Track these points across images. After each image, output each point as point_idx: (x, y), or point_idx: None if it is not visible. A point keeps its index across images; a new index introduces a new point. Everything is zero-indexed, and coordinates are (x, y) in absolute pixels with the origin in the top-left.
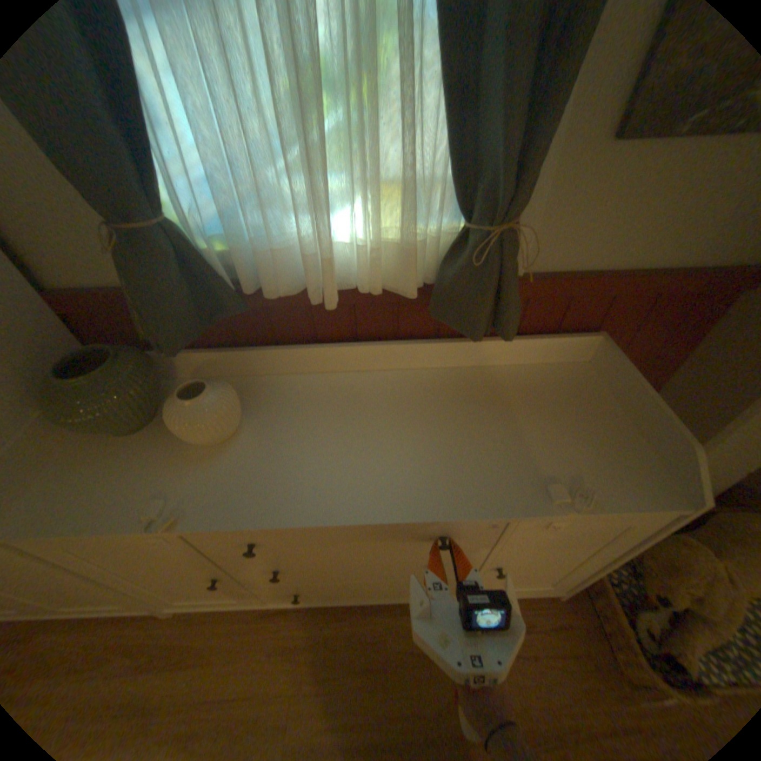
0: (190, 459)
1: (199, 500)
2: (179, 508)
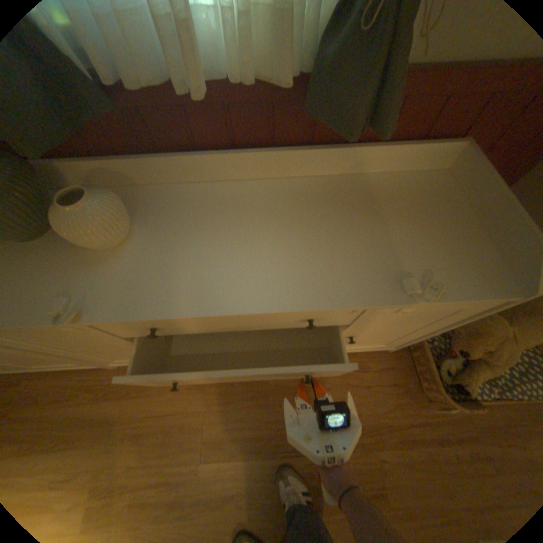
0: (87, 261)
1: (98, 296)
2: (79, 304)
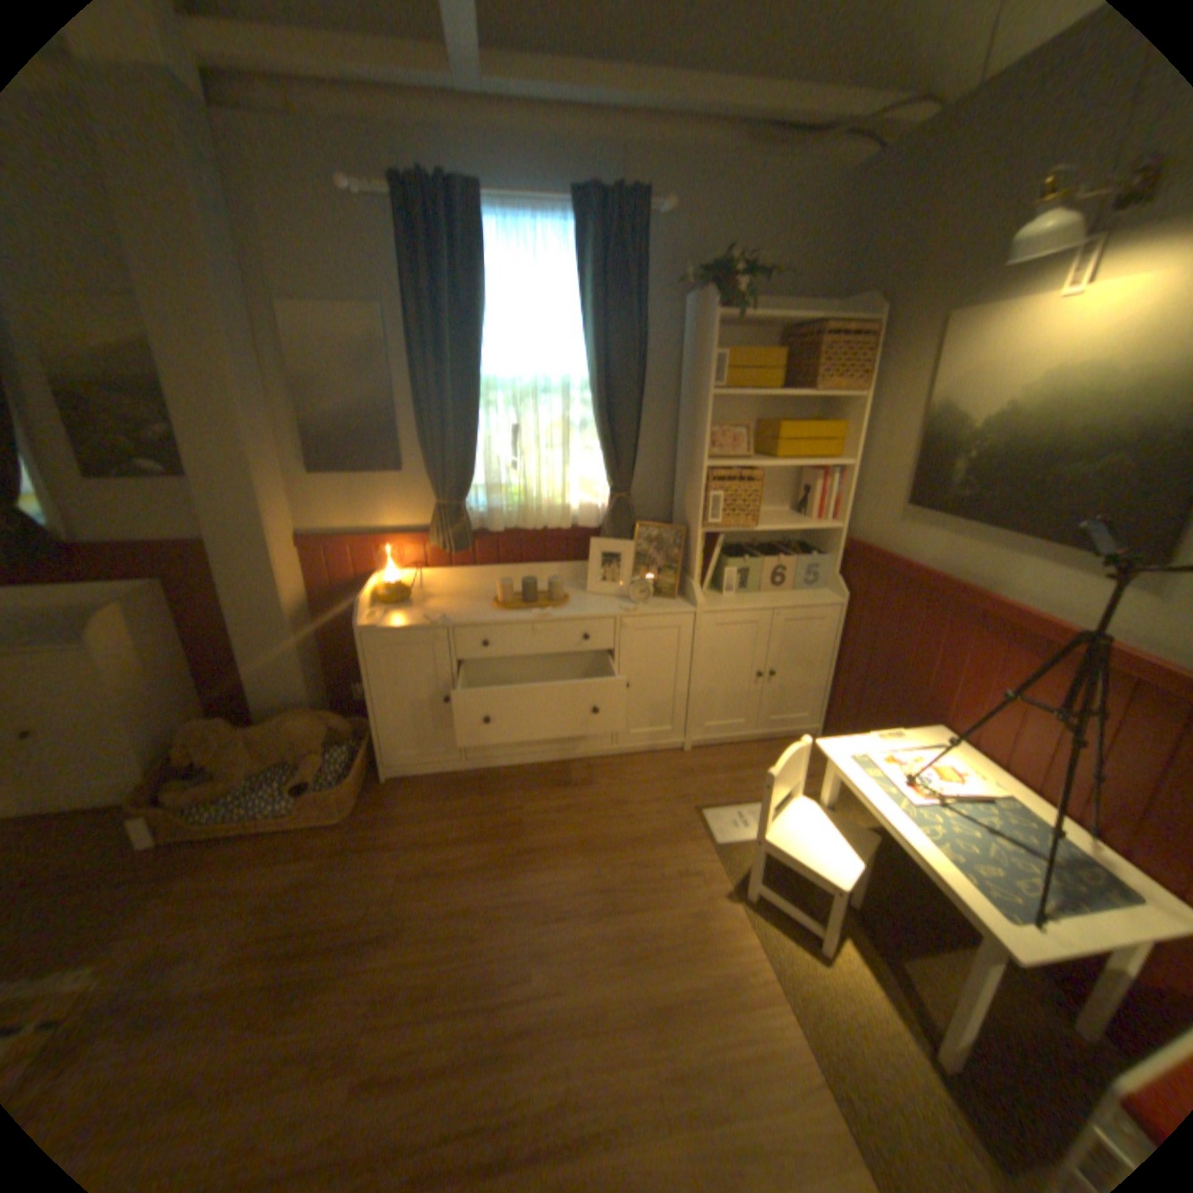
0: None
1: None
2: None
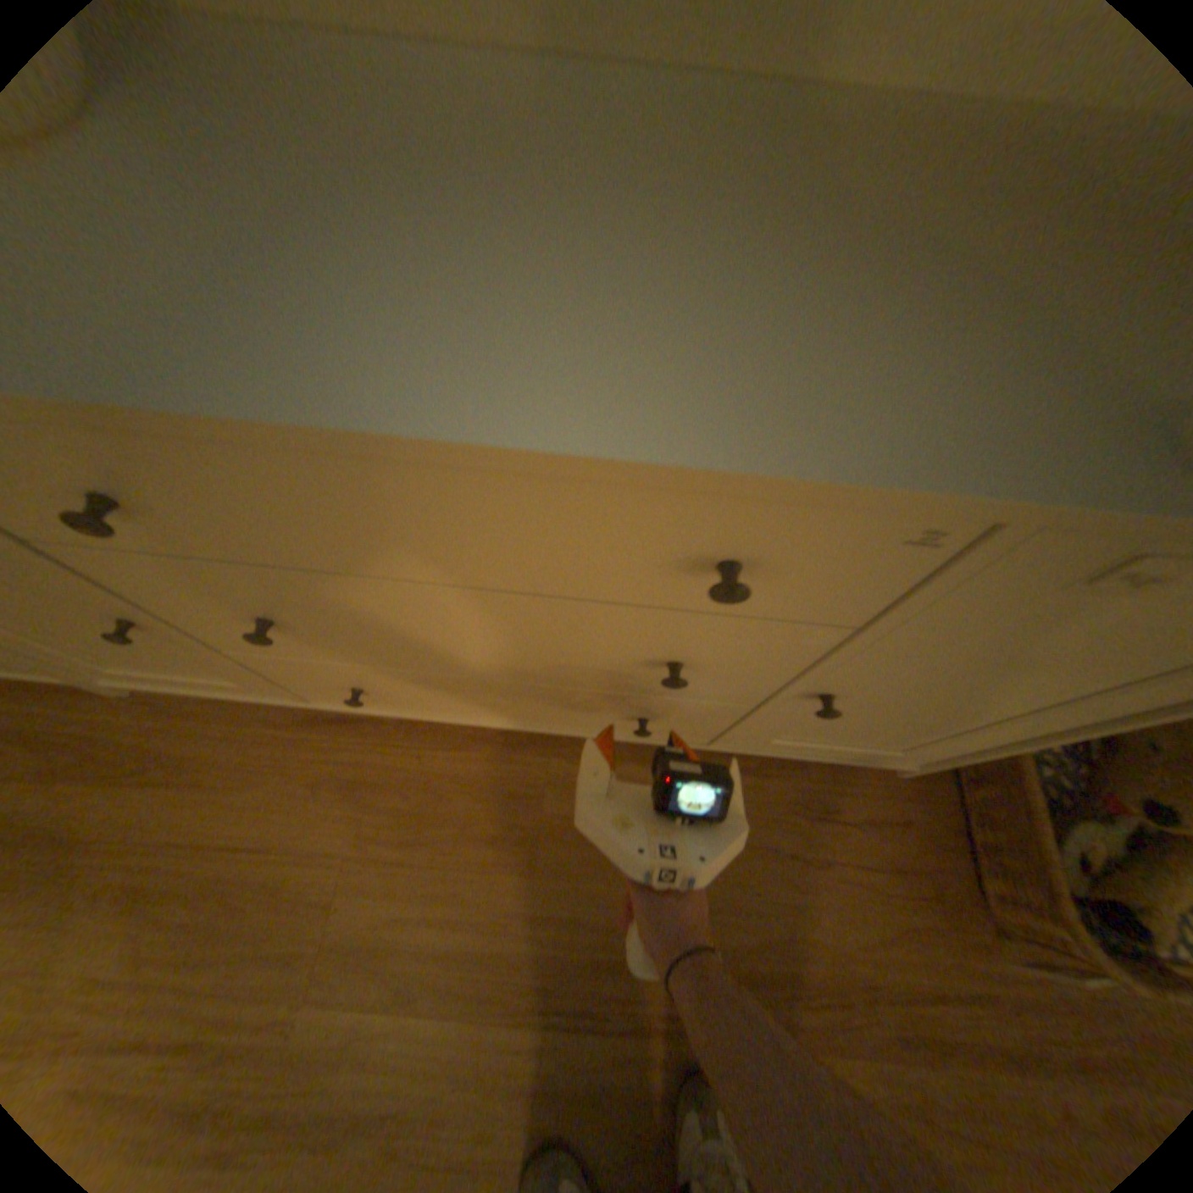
0: None
1: None
2: None
